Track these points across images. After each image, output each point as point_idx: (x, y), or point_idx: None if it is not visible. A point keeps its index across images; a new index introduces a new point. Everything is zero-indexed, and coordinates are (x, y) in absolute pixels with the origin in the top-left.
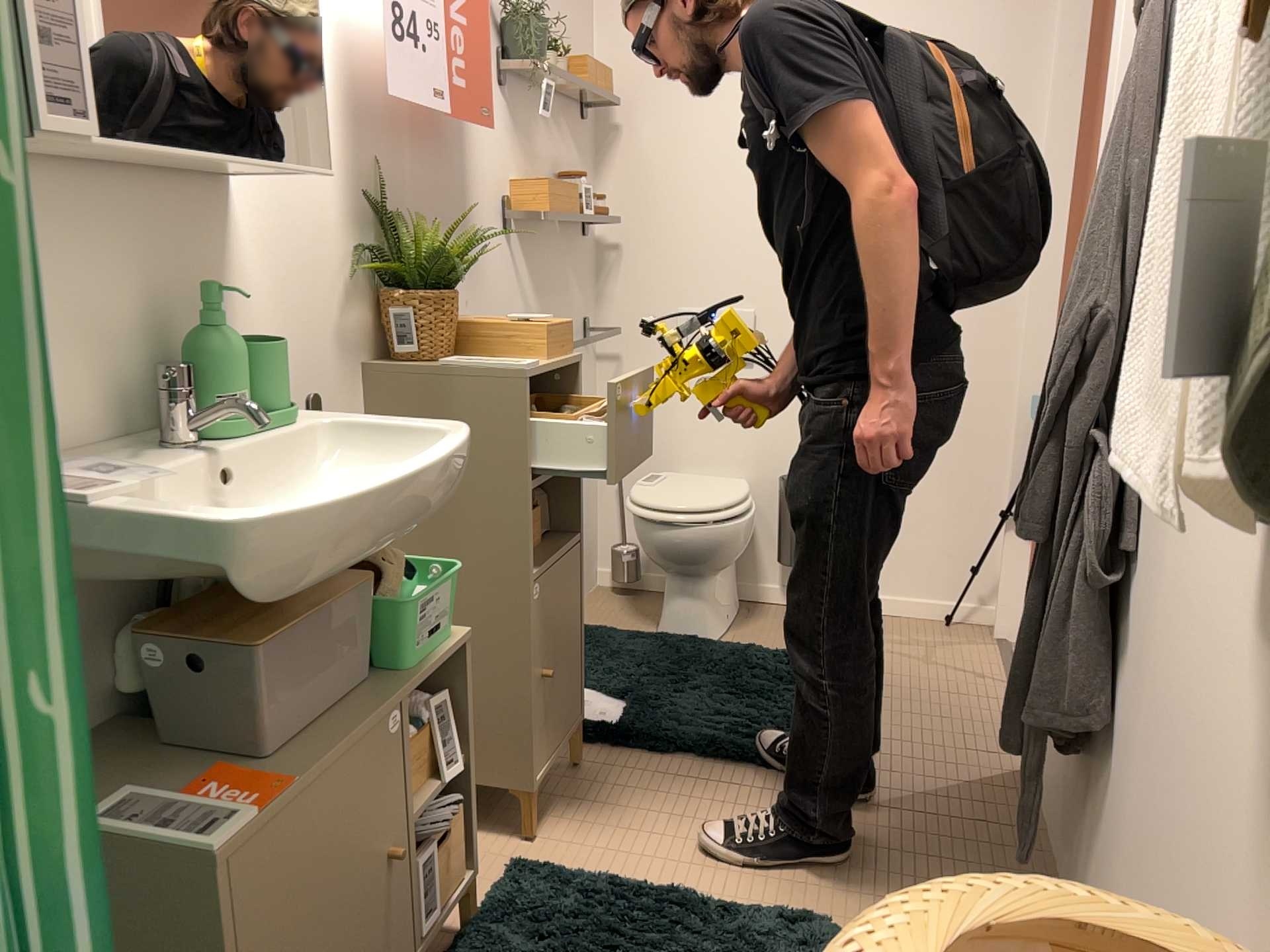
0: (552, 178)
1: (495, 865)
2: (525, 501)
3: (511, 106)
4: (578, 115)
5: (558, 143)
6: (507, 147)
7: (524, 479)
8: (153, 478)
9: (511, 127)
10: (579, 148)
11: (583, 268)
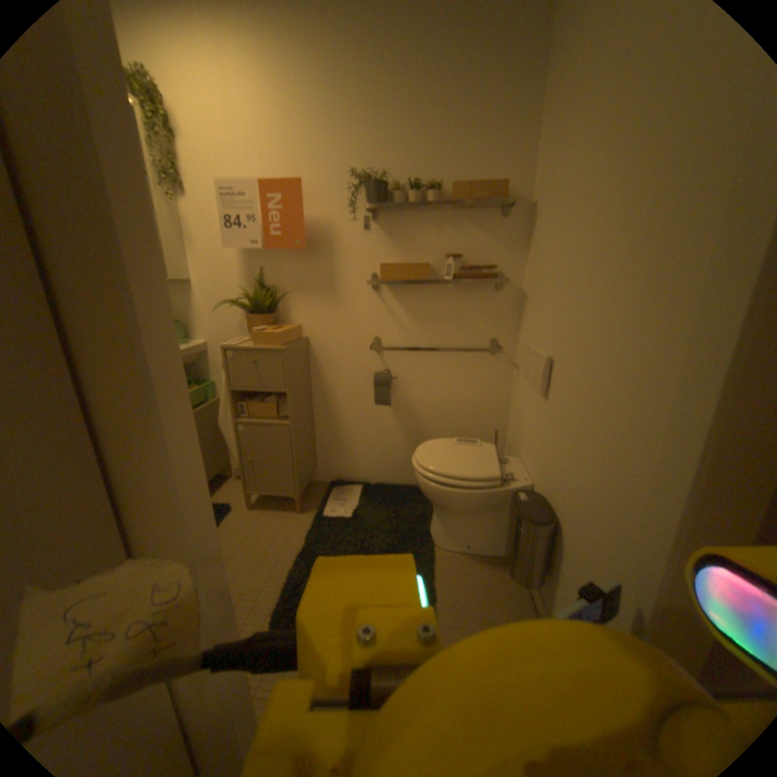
0: (444, 255)
1: (238, 503)
2: (229, 392)
3: (385, 223)
4: (498, 208)
5: (455, 232)
6: (378, 245)
7: (228, 384)
8: None
9: (385, 234)
10: (496, 230)
11: (495, 306)
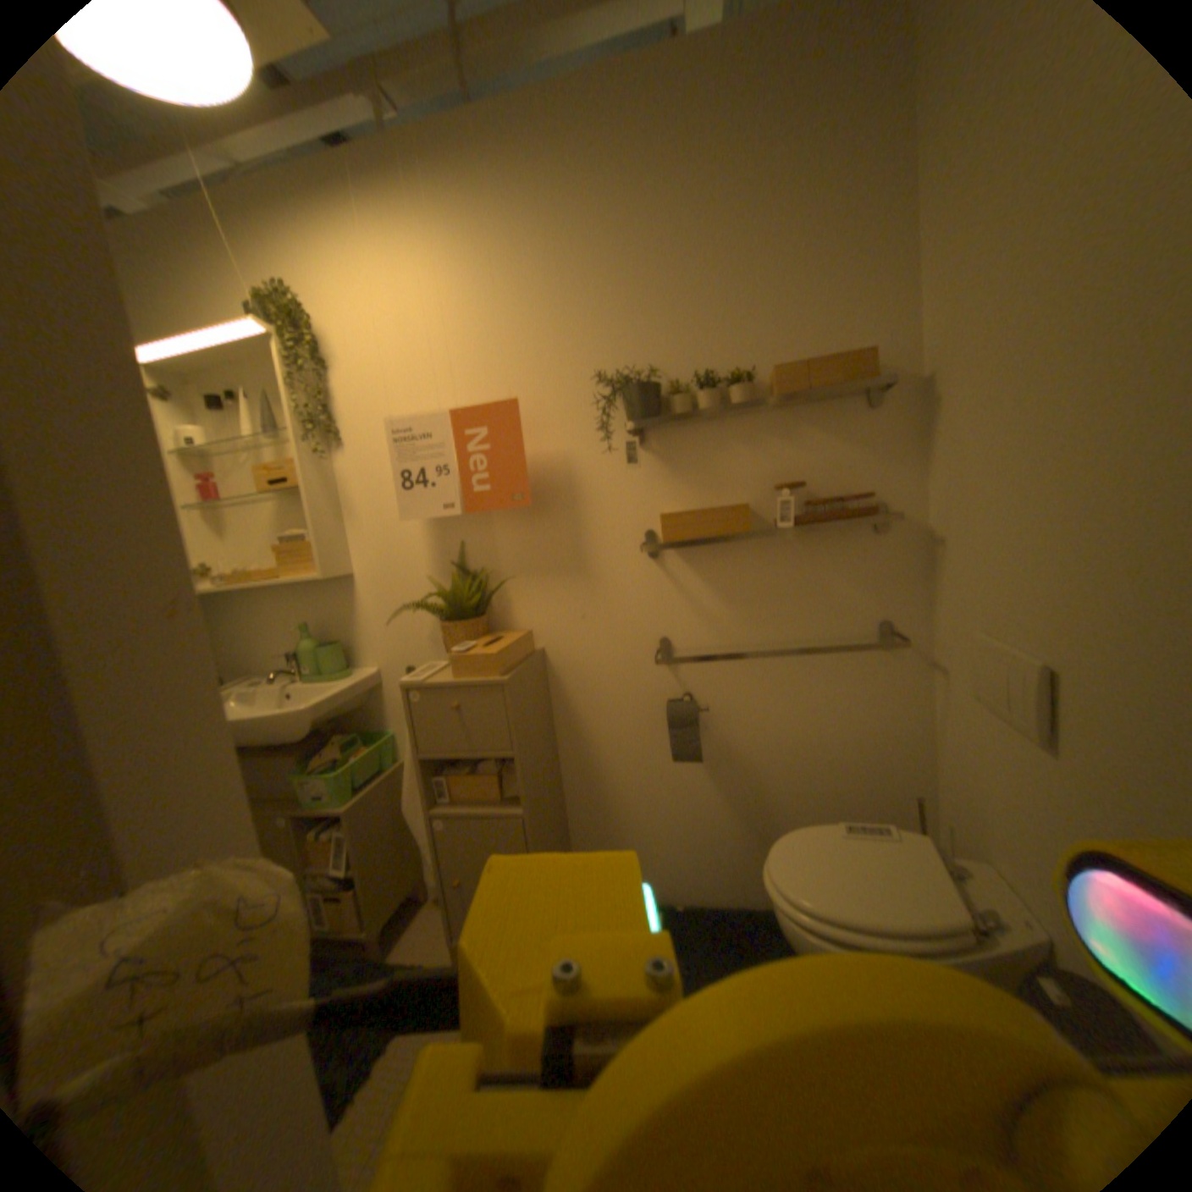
0: (771, 486)
1: (438, 961)
2: (416, 762)
3: (660, 448)
4: (860, 398)
5: (787, 447)
6: (652, 485)
7: (414, 749)
8: (256, 690)
9: (662, 466)
10: (862, 435)
11: (879, 565)
